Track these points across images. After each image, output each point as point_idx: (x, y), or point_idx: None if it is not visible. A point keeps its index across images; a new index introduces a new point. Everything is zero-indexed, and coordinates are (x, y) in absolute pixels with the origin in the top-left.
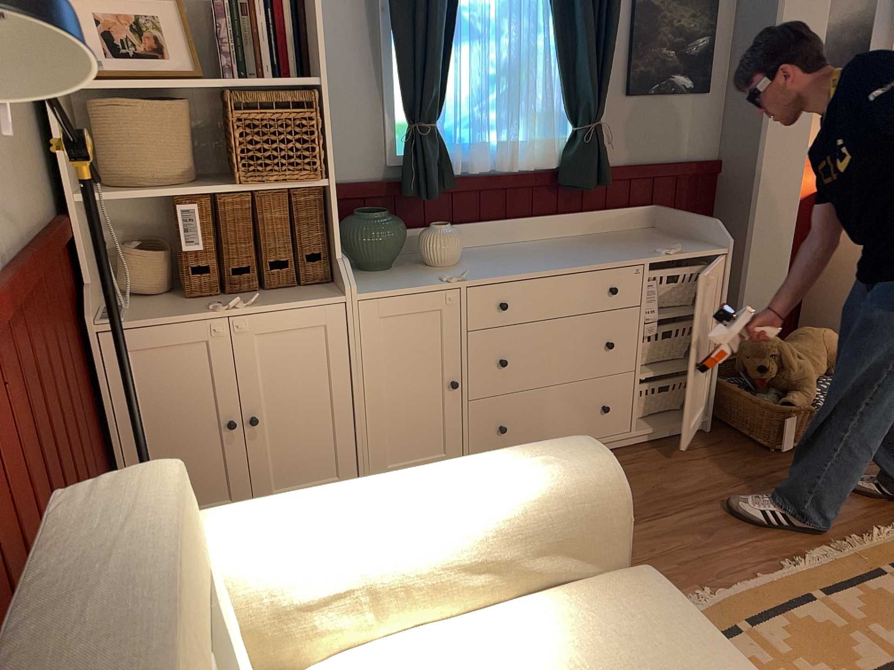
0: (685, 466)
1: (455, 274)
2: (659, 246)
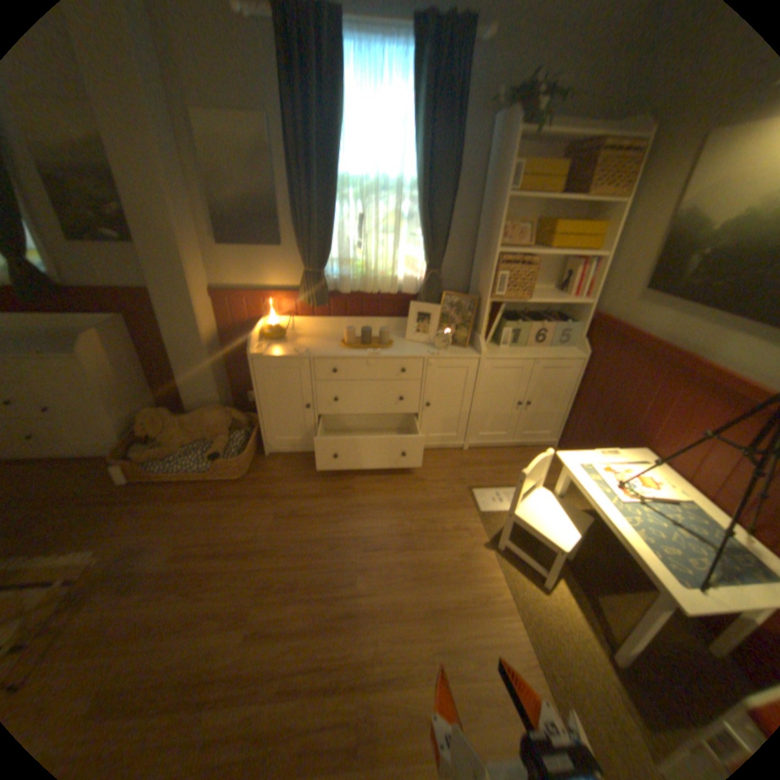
0: (66, 481)
1: None
2: (56, 347)
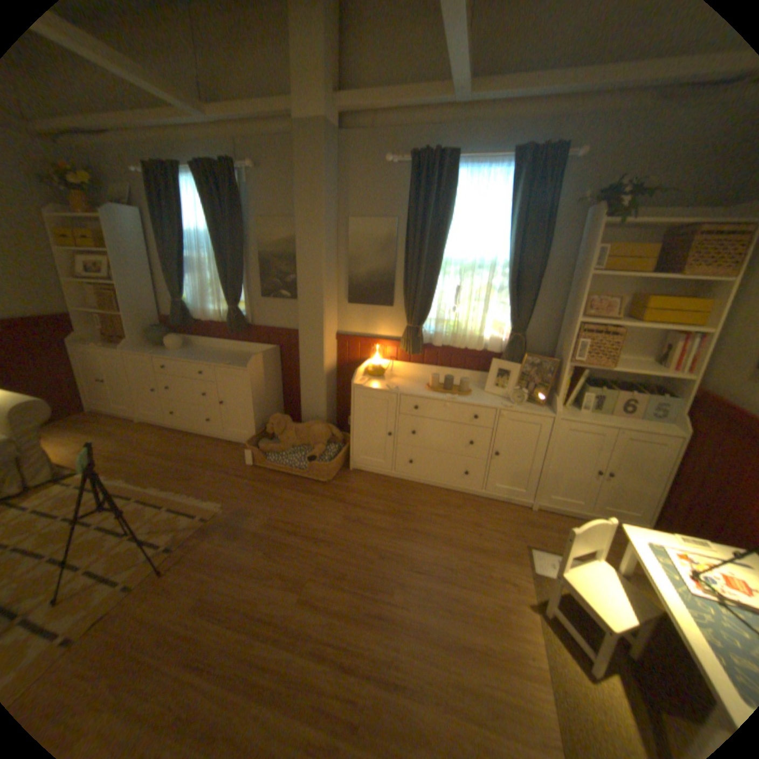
0: (220, 454)
1: (151, 353)
2: (239, 362)
